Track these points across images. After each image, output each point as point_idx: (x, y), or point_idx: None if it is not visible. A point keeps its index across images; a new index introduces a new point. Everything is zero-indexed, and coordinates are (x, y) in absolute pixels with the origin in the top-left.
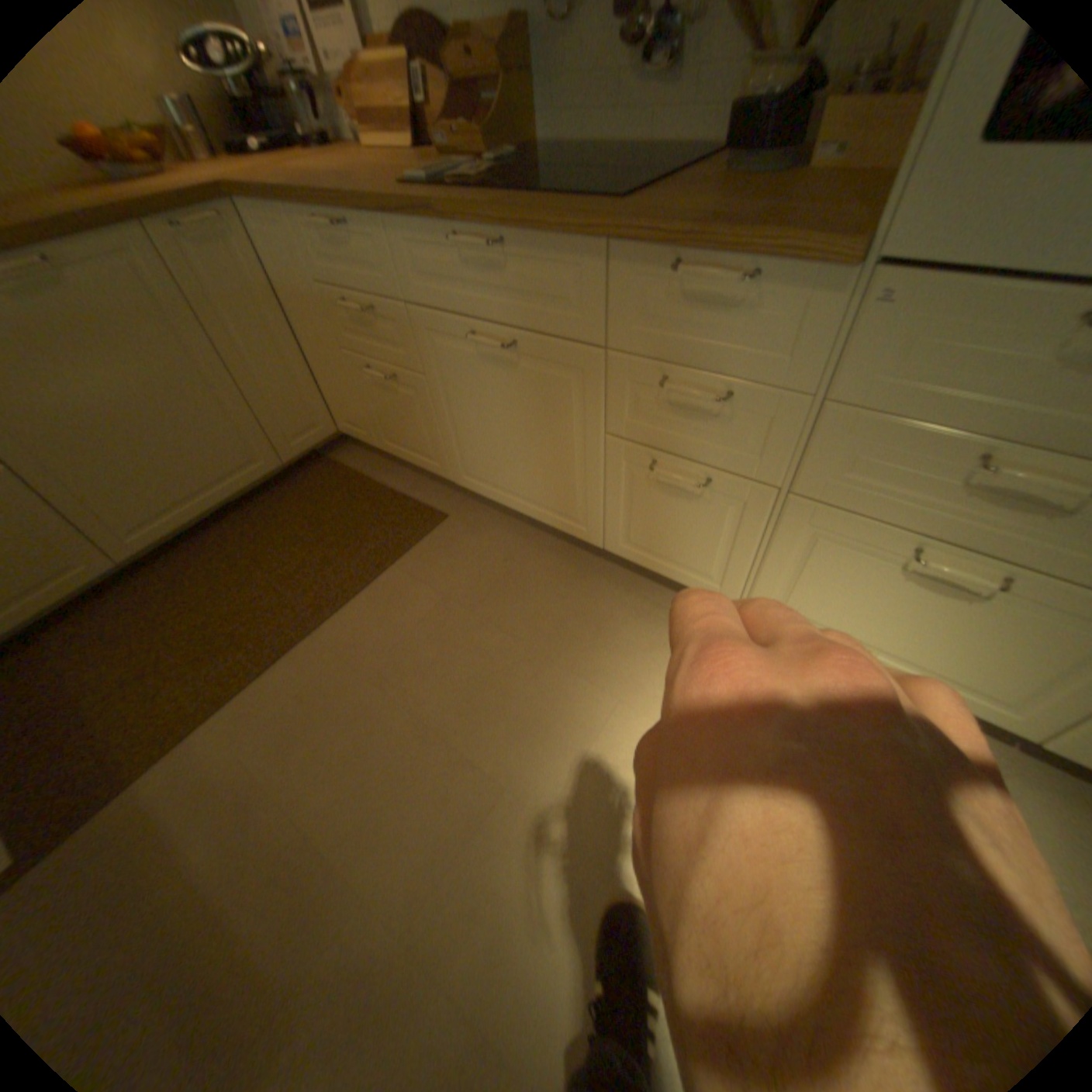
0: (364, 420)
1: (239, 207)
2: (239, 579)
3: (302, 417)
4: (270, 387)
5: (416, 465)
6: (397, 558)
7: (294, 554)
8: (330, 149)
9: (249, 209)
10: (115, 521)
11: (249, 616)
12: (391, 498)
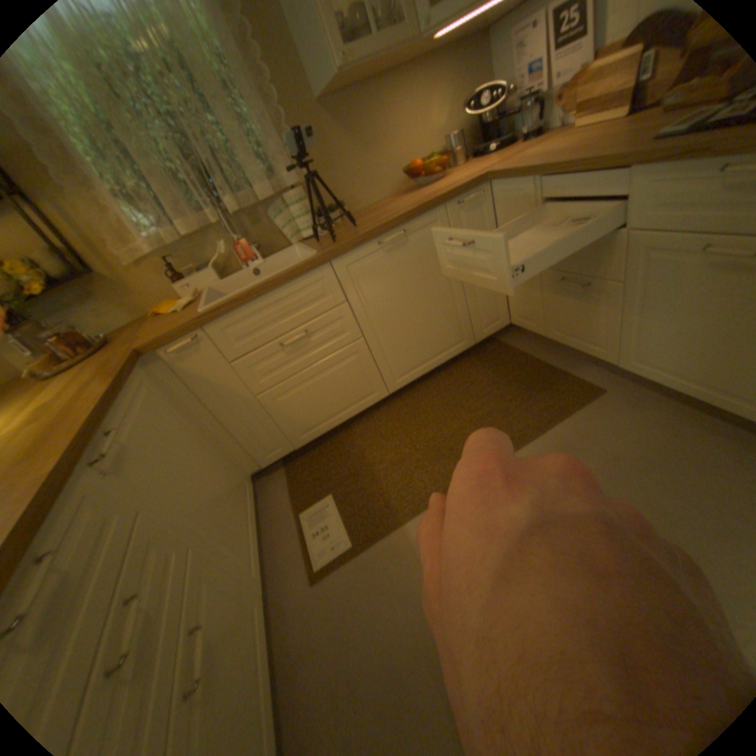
0: (539, 315)
1: (494, 183)
2: (450, 413)
3: (492, 313)
4: (481, 293)
5: (578, 349)
6: (564, 418)
7: (484, 402)
8: (546, 134)
9: (502, 183)
10: (394, 369)
11: (459, 438)
12: (552, 371)
